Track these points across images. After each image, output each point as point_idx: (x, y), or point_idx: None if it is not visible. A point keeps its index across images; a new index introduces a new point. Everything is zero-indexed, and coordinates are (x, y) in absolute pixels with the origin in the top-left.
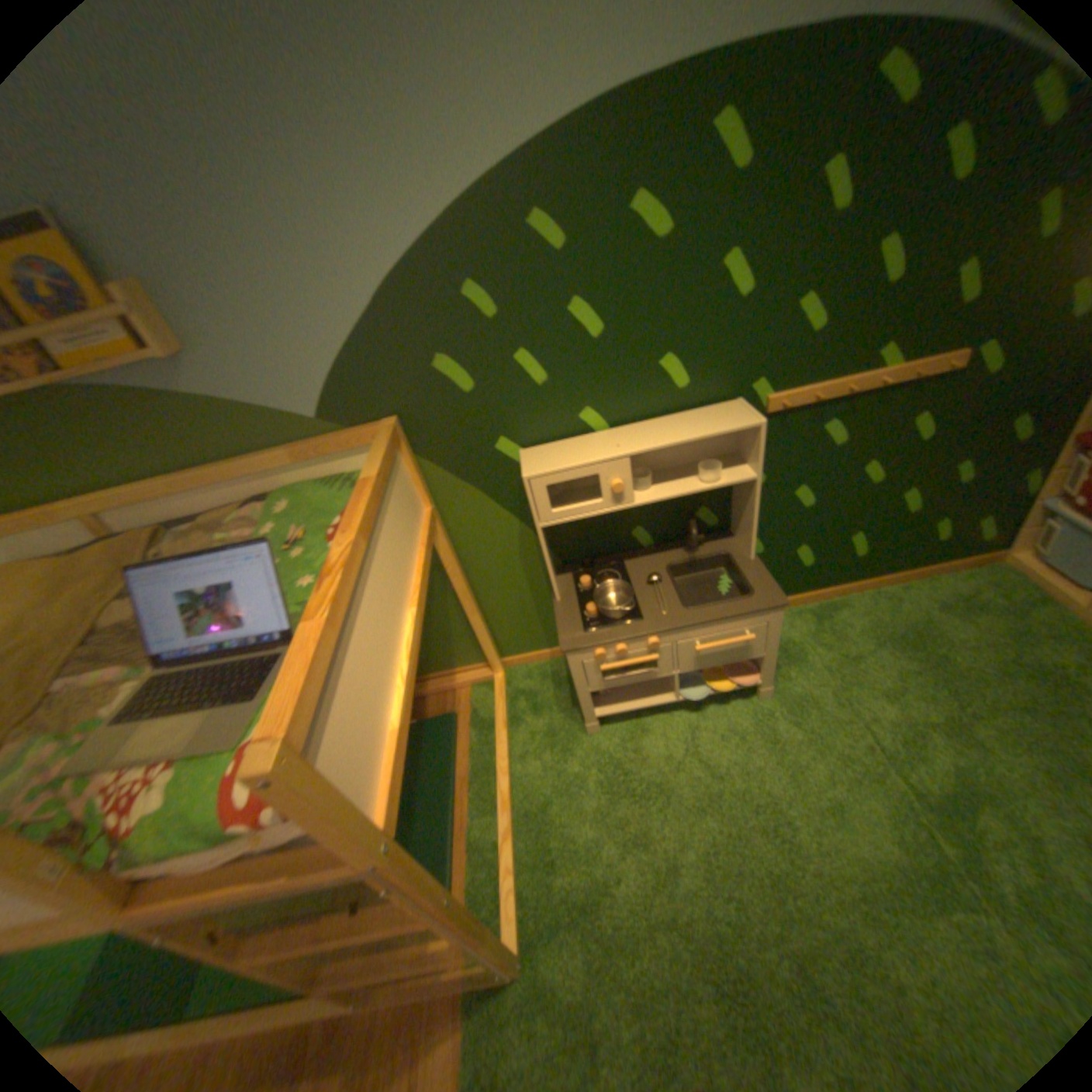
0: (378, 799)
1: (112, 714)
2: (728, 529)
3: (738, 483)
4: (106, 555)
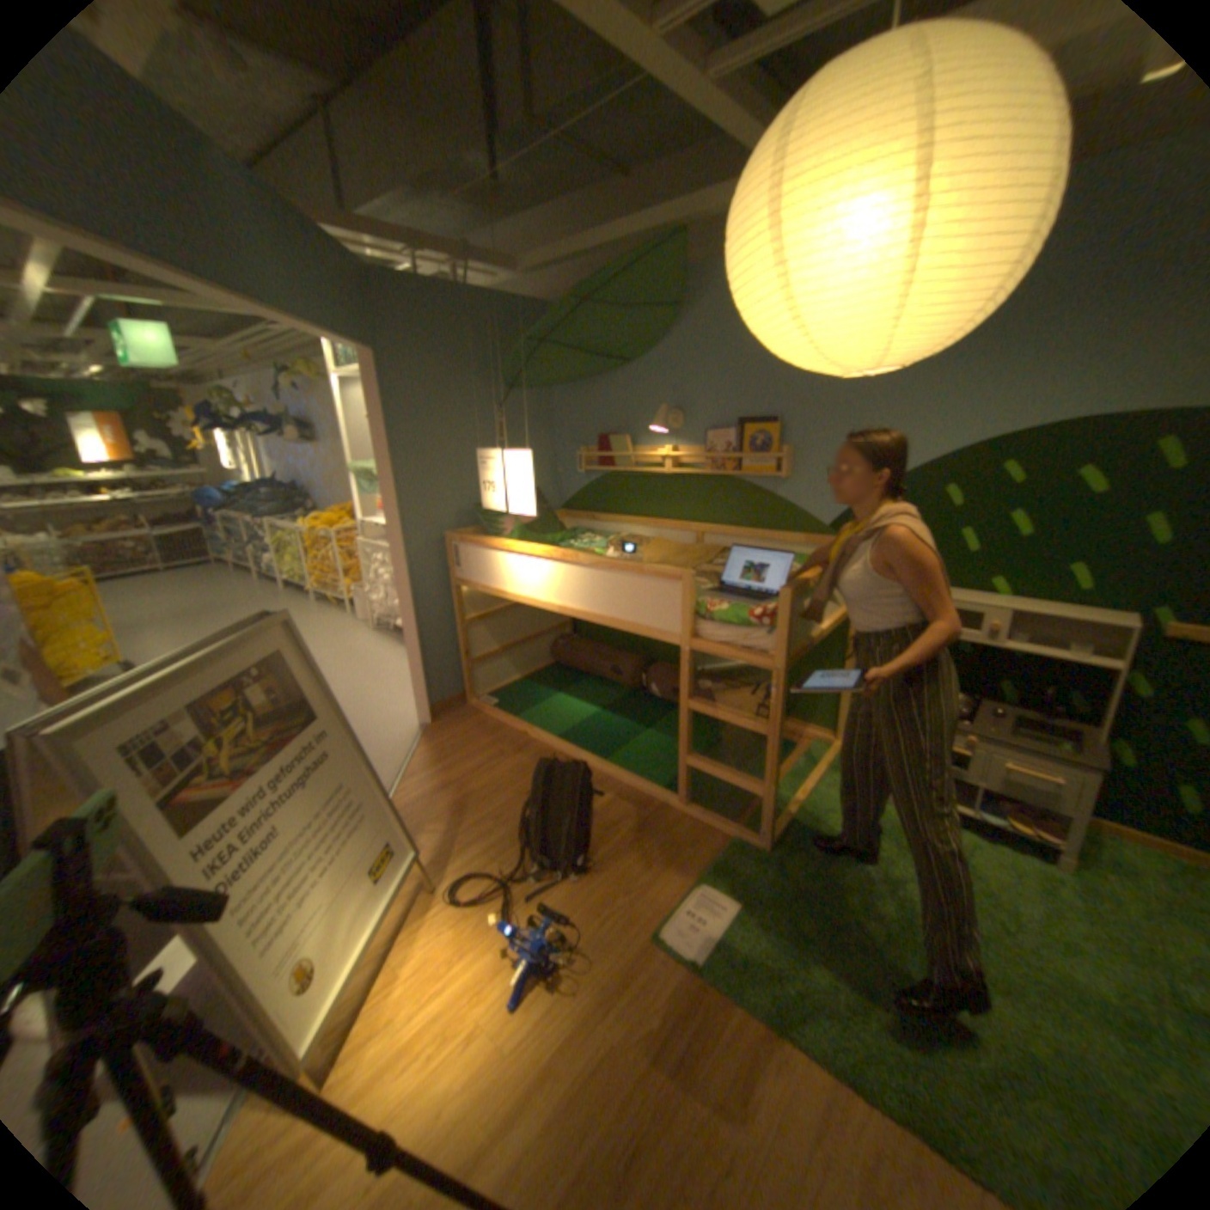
0: (789, 654)
1: (705, 589)
2: (1099, 725)
3: (1102, 667)
4: (702, 550)
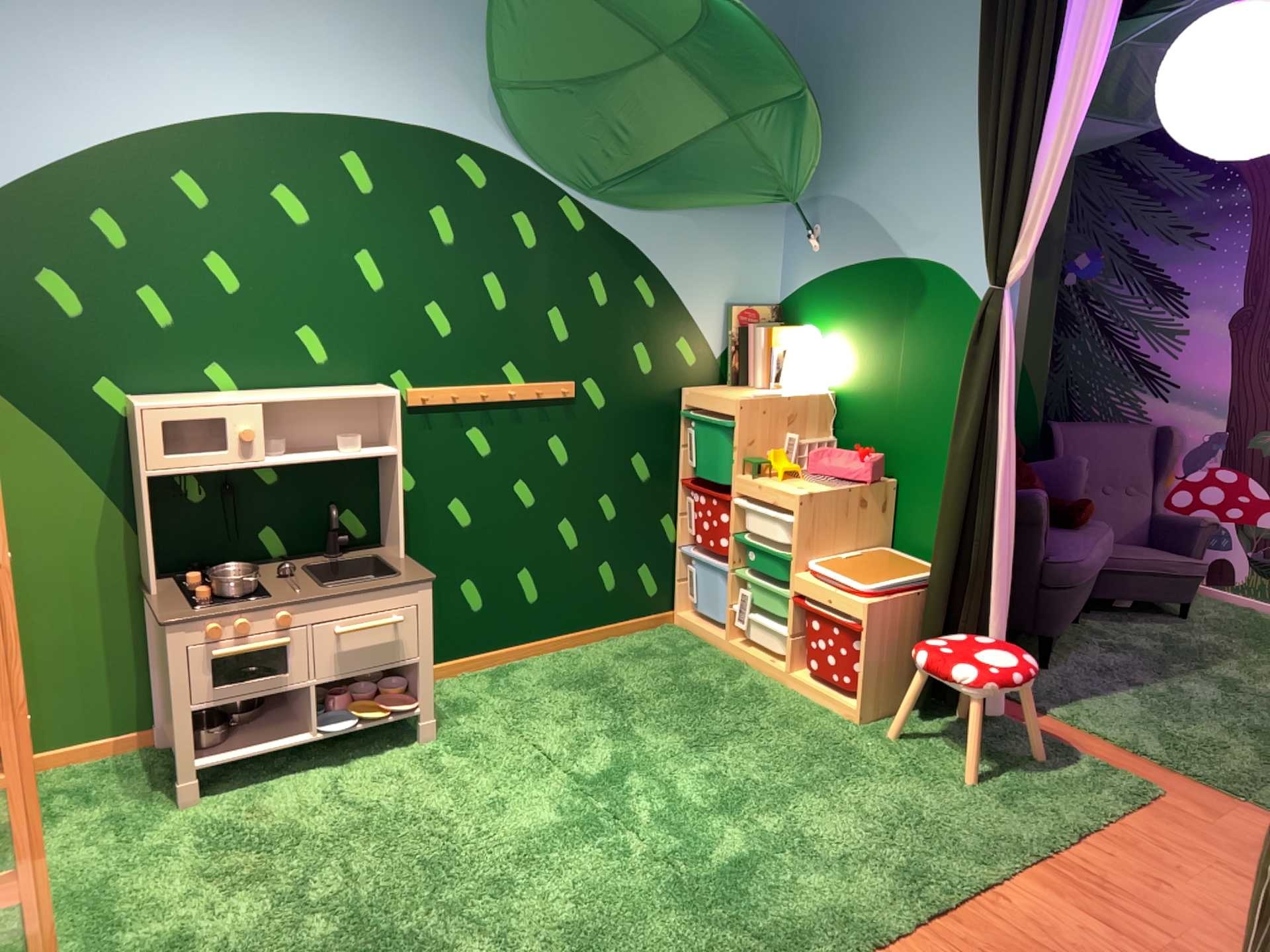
0: None
1: None
2: (378, 544)
3: (378, 454)
4: None
